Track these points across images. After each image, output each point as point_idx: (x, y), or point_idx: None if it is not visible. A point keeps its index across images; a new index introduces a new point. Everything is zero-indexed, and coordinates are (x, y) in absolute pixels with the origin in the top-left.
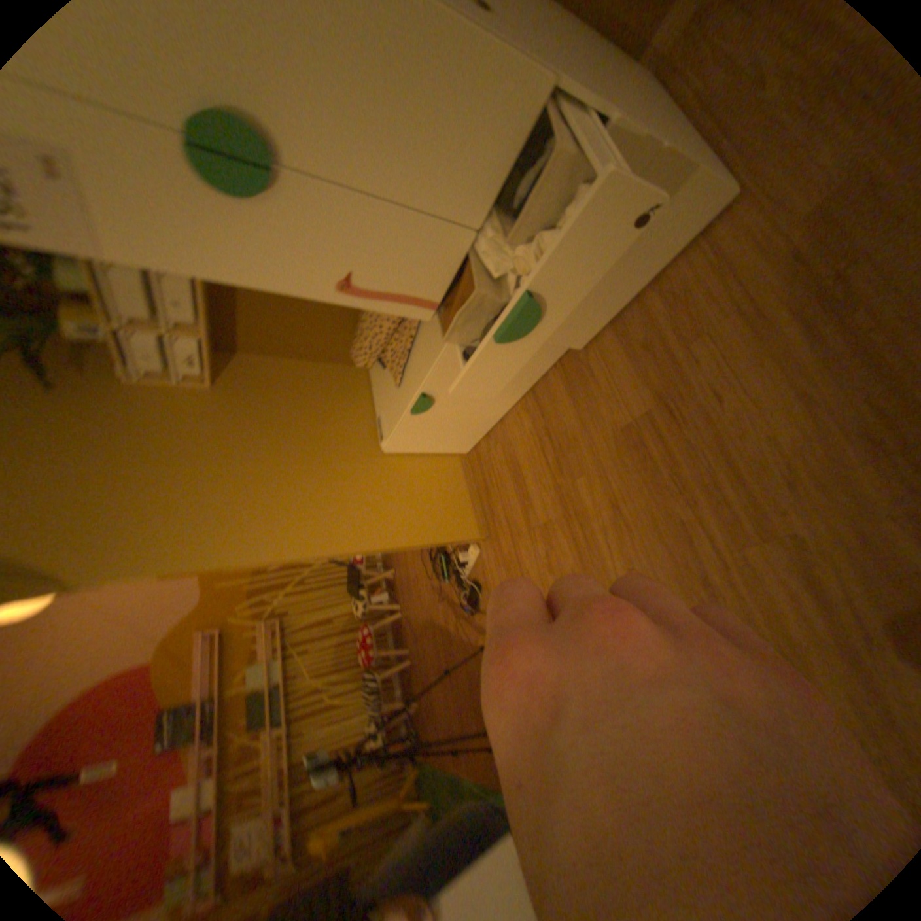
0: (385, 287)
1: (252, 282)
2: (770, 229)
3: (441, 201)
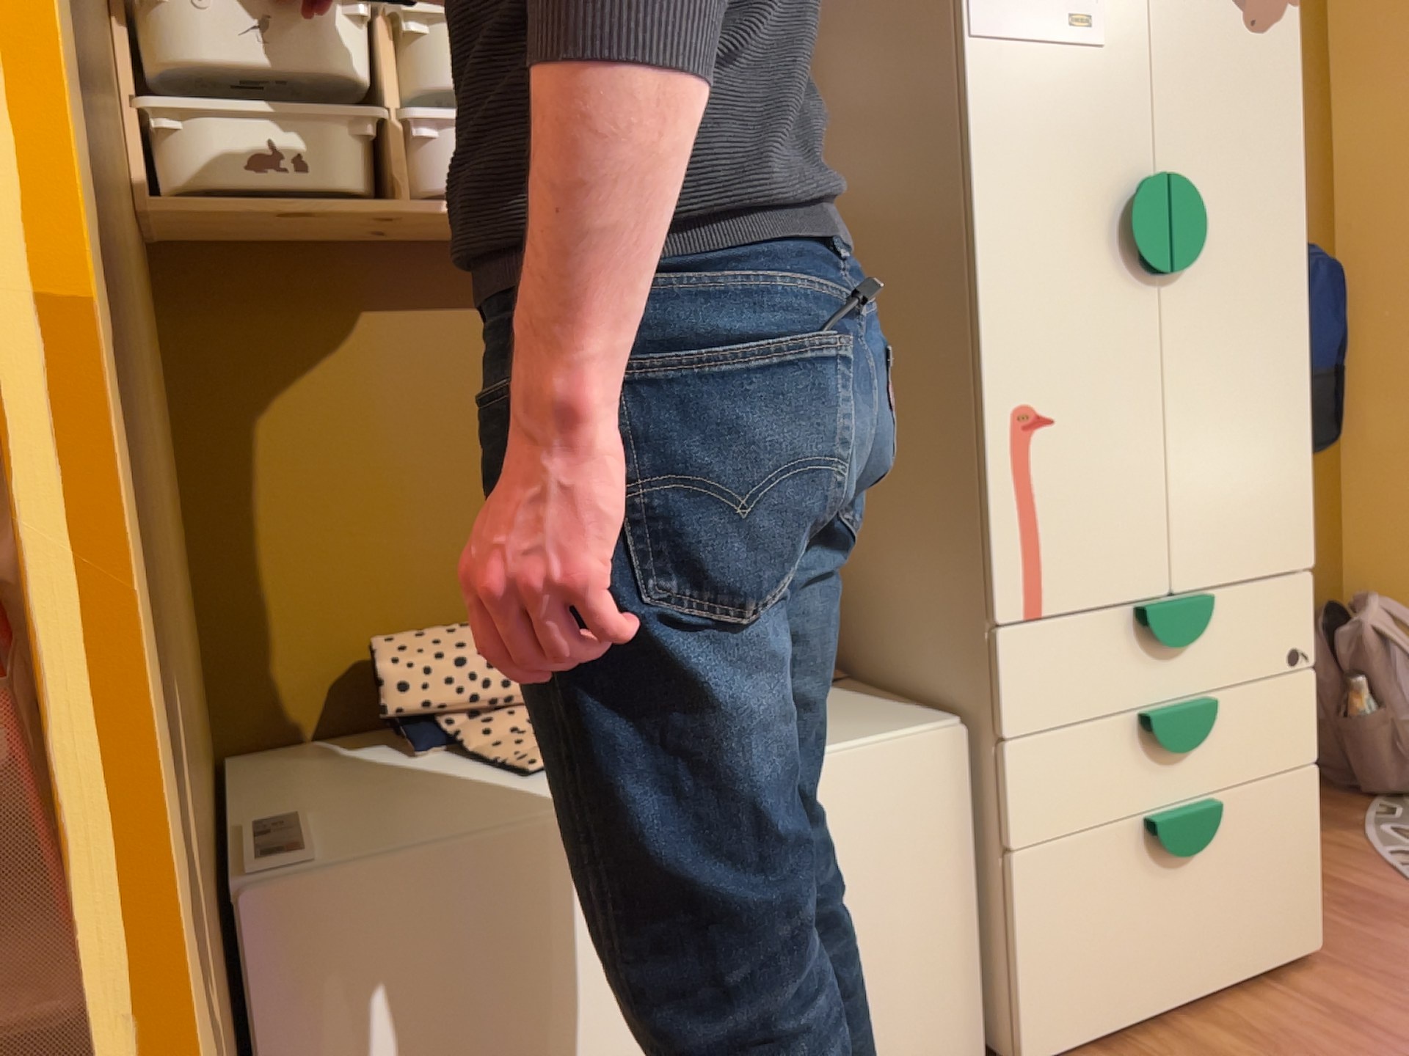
0: (1044, 492)
1: (978, 258)
2: (1408, 997)
3: (1186, 509)
